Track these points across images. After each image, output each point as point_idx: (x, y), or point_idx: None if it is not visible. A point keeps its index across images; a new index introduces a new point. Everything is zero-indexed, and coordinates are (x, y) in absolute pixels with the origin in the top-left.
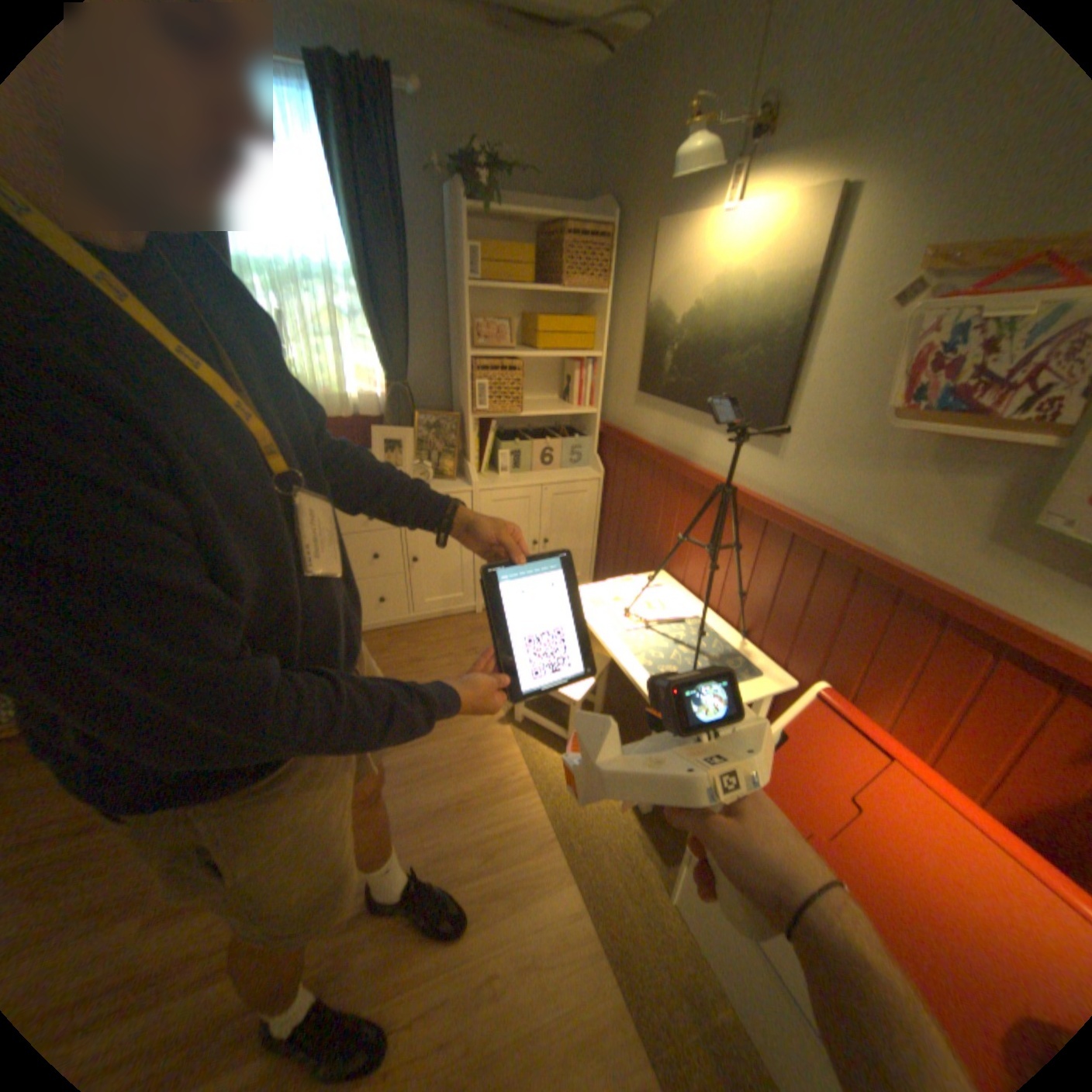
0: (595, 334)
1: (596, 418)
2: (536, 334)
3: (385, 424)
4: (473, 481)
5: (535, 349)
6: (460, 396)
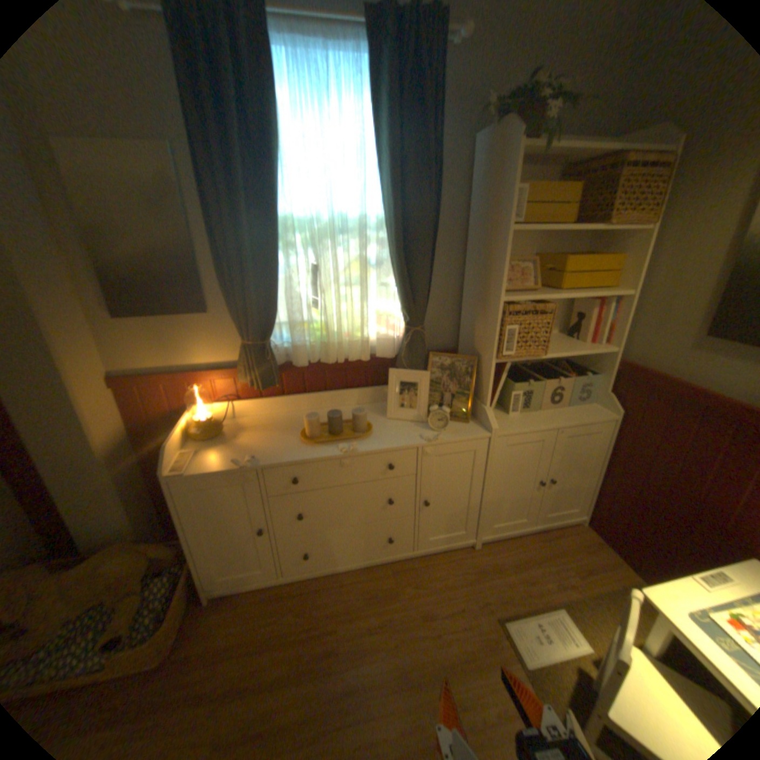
0: (624, 269)
1: (617, 356)
2: (562, 273)
3: (400, 364)
4: (492, 426)
5: (558, 288)
6: (476, 337)
